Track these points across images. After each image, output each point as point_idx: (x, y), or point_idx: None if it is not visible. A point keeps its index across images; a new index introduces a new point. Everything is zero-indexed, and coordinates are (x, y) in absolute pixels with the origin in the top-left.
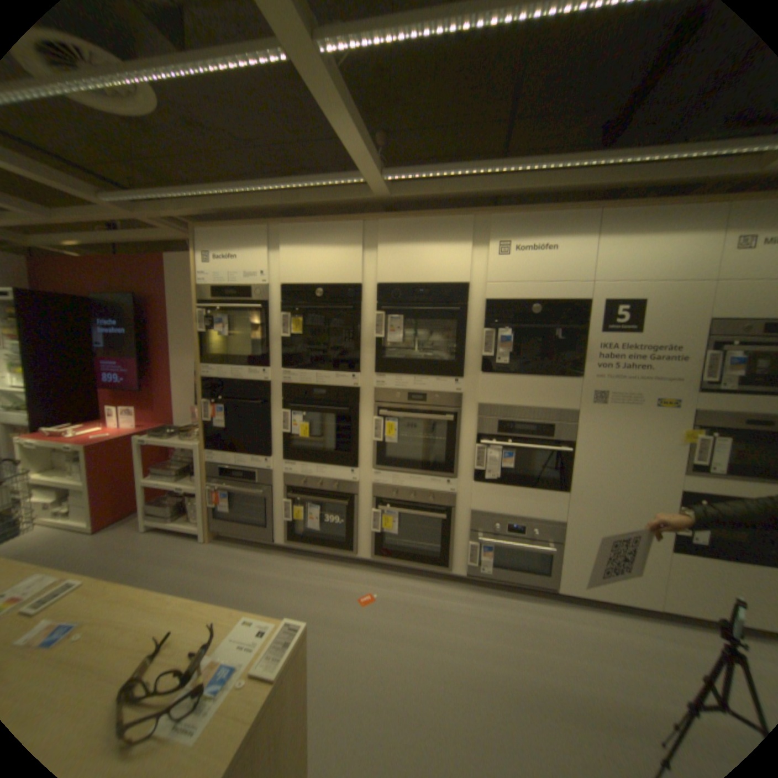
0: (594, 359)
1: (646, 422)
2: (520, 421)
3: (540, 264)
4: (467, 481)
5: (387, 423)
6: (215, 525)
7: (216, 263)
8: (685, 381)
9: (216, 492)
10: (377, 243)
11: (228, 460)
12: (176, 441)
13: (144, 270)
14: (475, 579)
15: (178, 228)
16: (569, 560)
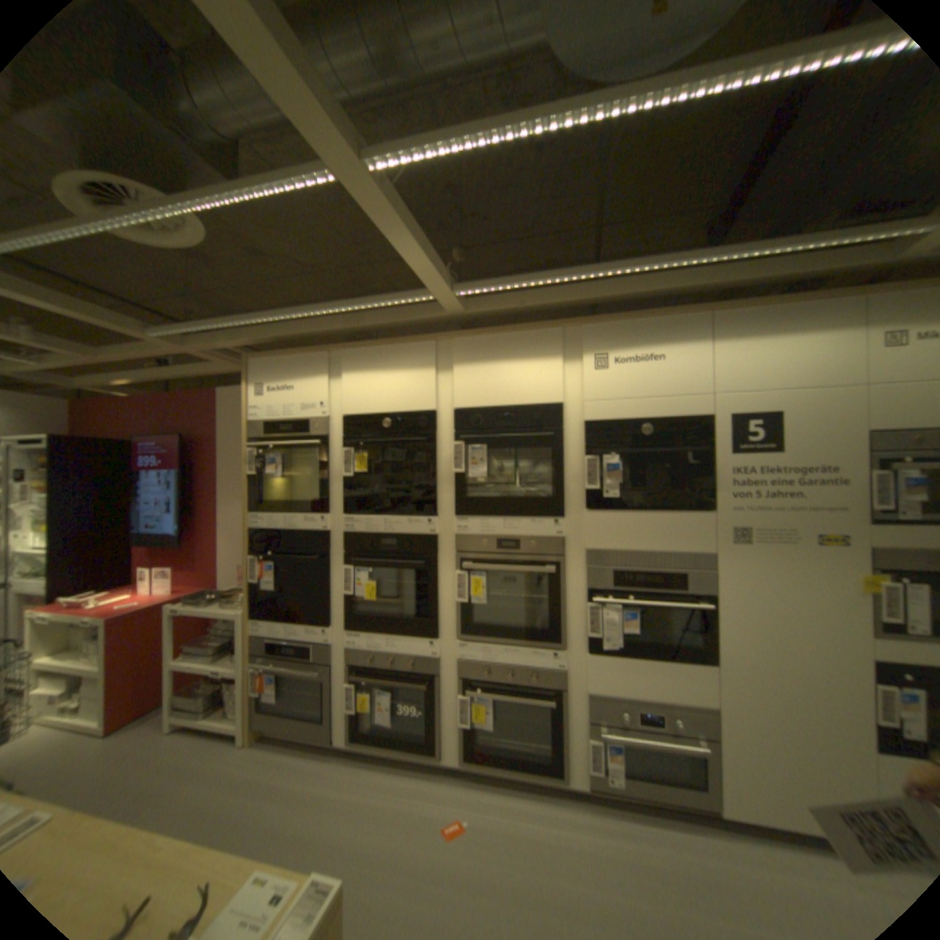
0: (728, 488)
1: (808, 567)
2: (642, 571)
3: (645, 377)
4: (579, 654)
5: (472, 579)
6: (257, 723)
7: (270, 396)
8: (850, 511)
9: (260, 677)
10: (452, 365)
11: (276, 633)
12: (214, 611)
13: (194, 408)
14: (602, 798)
15: (231, 360)
16: (731, 767)
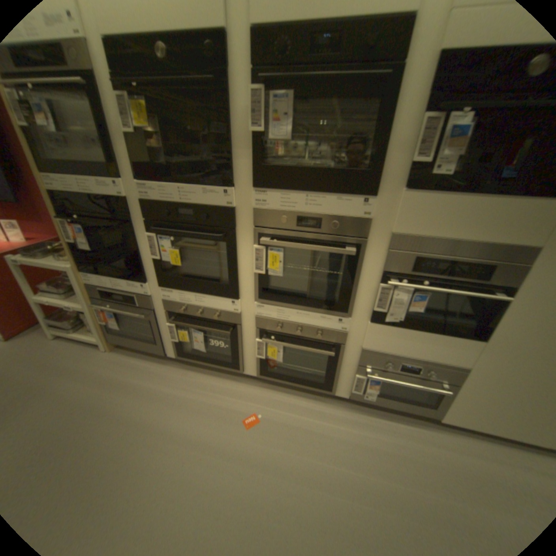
0: None
1: None
2: (447, 256)
3: None
4: (362, 320)
5: (271, 252)
6: (112, 337)
7: None
8: None
9: (103, 311)
10: None
11: (105, 283)
12: (51, 261)
13: None
14: (357, 400)
15: None
16: (463, 399)
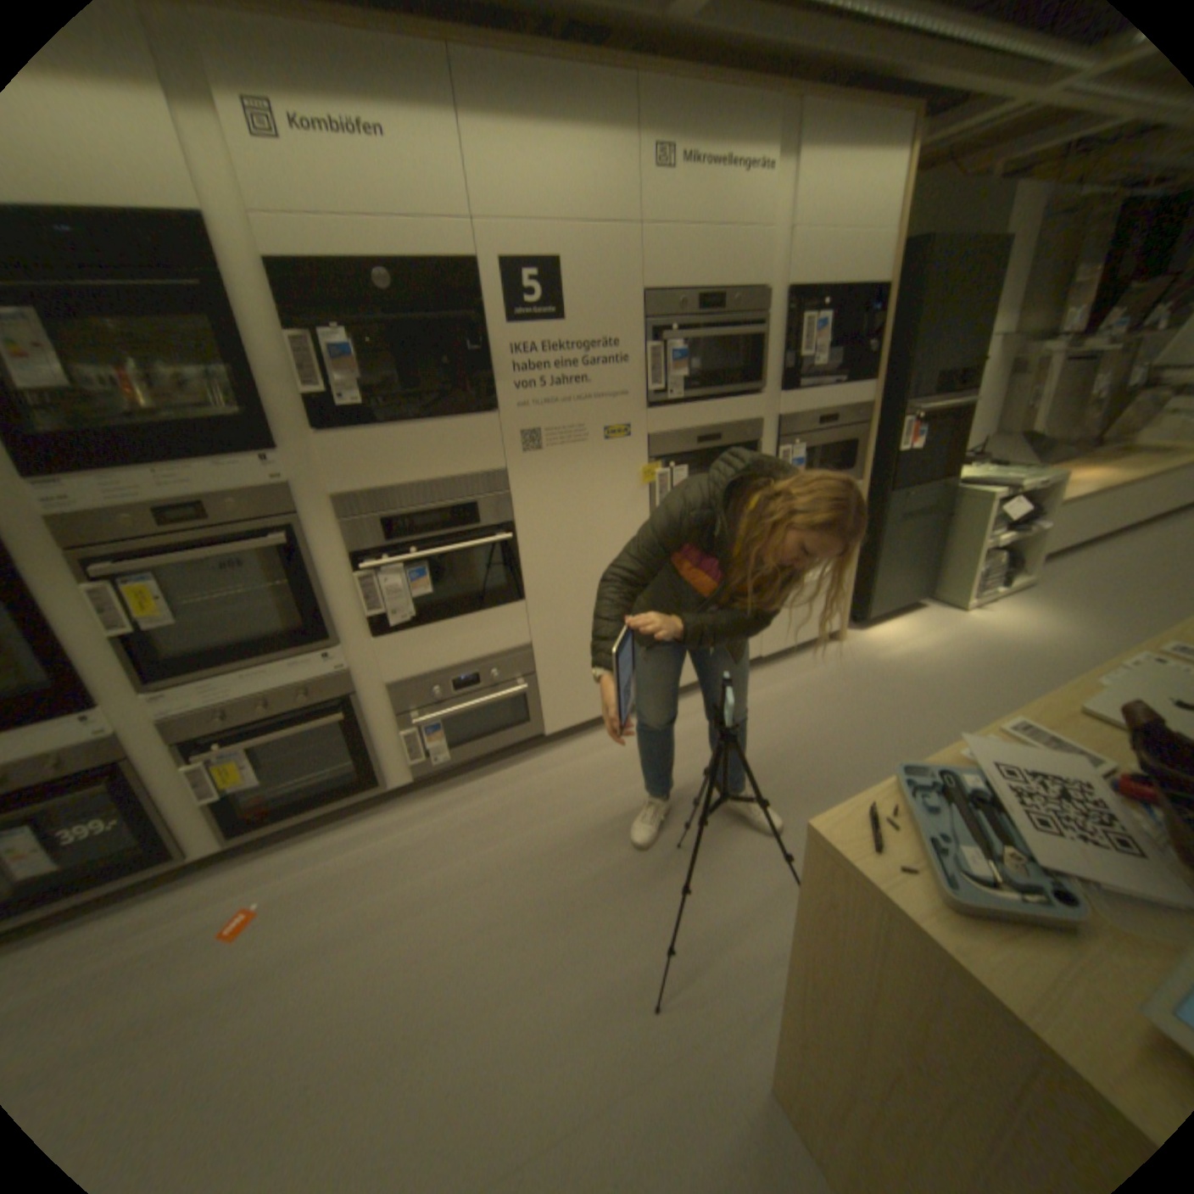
0: (507, 377)
1: (595, 467)
2: (419, 510)
3: (358, 172)
4: (358, 642)
5: (124, 589)
6: None
7: None
8: (627, 395)
9: None
10: None
11: None
12: None
13: None
14: (425, 778)
15: None
16: (544, 690)
